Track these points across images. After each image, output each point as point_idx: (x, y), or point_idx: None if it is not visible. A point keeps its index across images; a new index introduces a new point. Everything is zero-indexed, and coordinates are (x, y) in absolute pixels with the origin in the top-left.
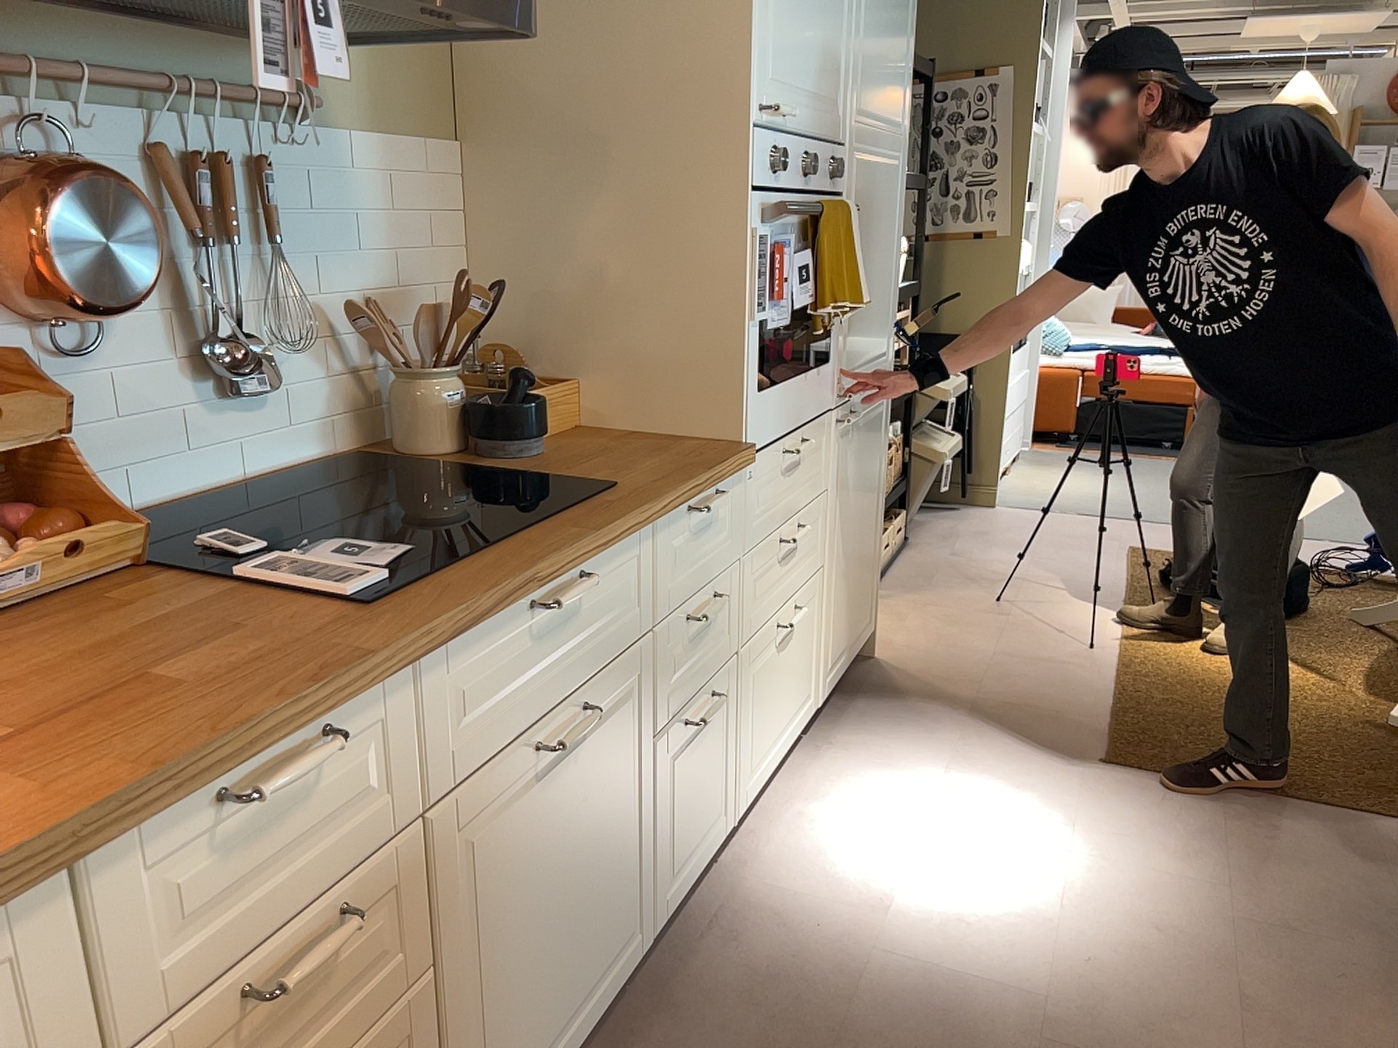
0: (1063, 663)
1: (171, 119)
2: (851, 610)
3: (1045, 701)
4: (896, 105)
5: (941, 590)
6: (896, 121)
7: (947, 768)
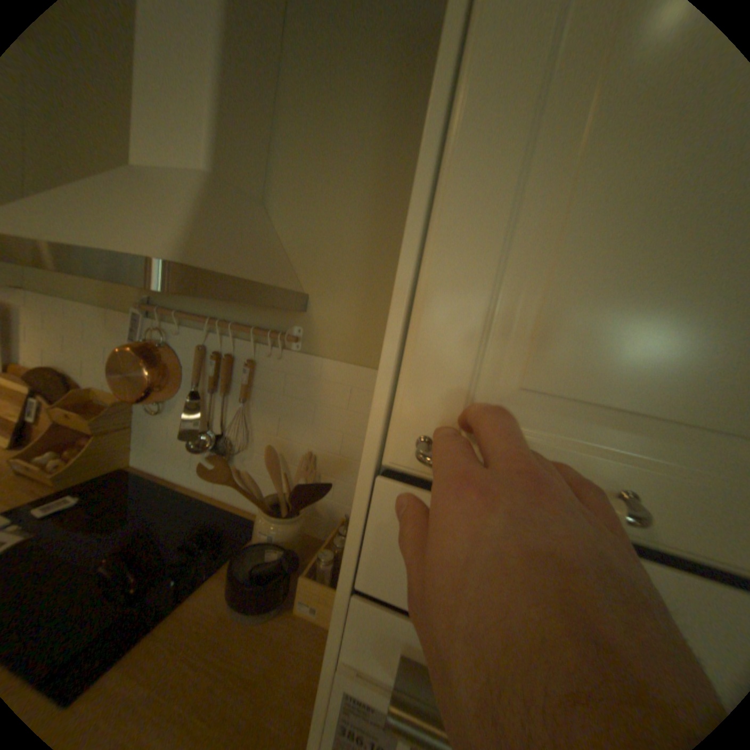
0: None
1: (211, 337)
2: None
3: None
4: None
5: None
6: None
7: None
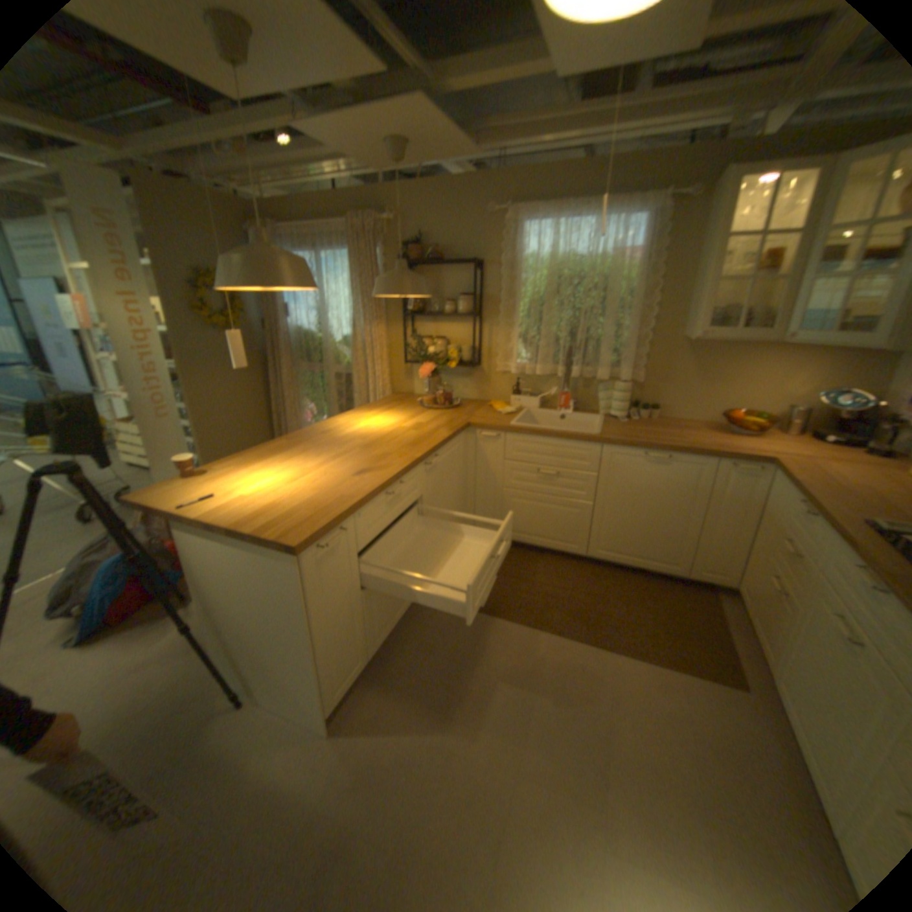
0: None
1: None
2: None
3: None
4: None
5: None
6: None
7: None
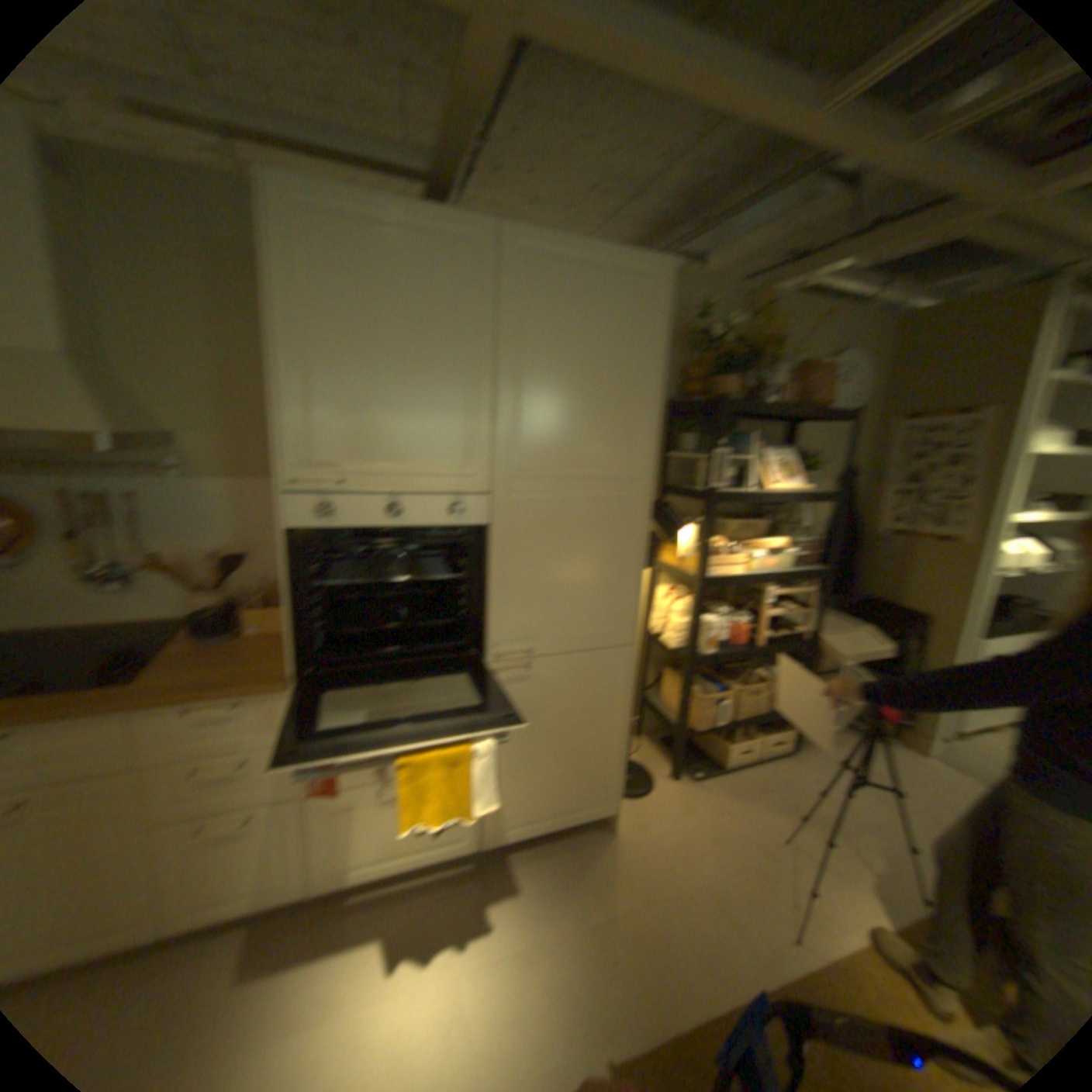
0: (751, 942)
1: (81, 475)
2: (552, 795)
3: (670, 965)
4: (613, 456)
5: (758, 809)
6: (619, 467)
7: (507, 958)
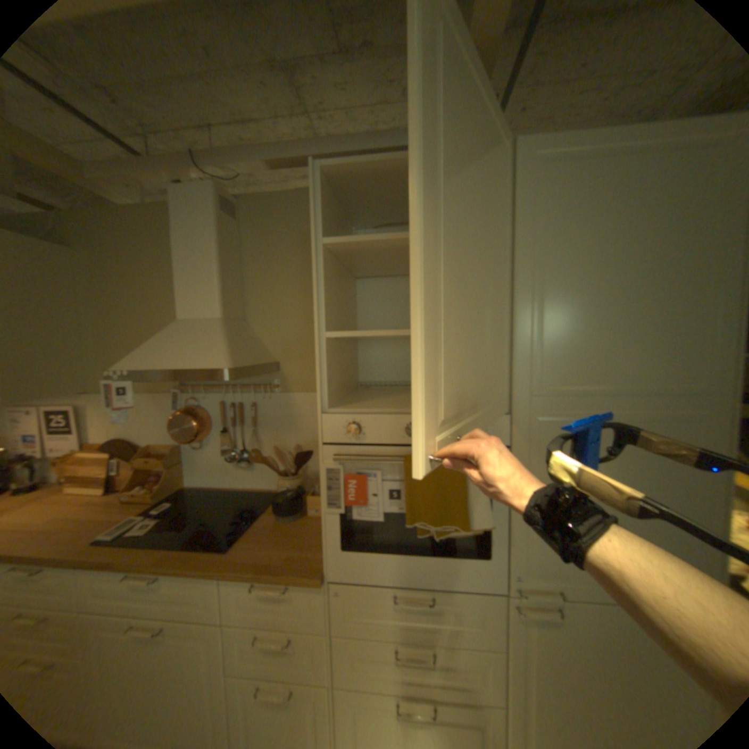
0: None
1: (226, 394)
2: None
3: None
4: (668, 367)
5: None
6: (677, 381)
7: None
